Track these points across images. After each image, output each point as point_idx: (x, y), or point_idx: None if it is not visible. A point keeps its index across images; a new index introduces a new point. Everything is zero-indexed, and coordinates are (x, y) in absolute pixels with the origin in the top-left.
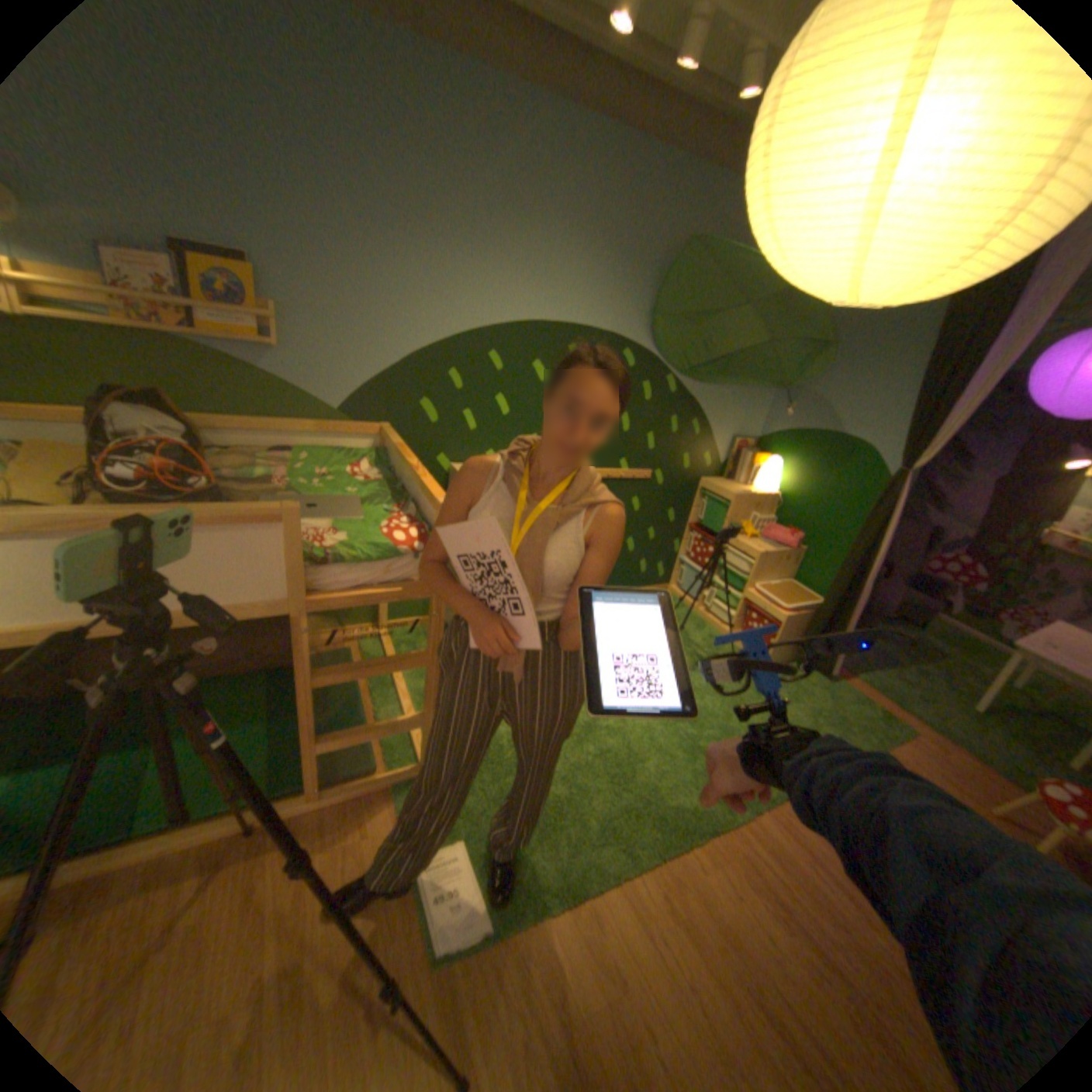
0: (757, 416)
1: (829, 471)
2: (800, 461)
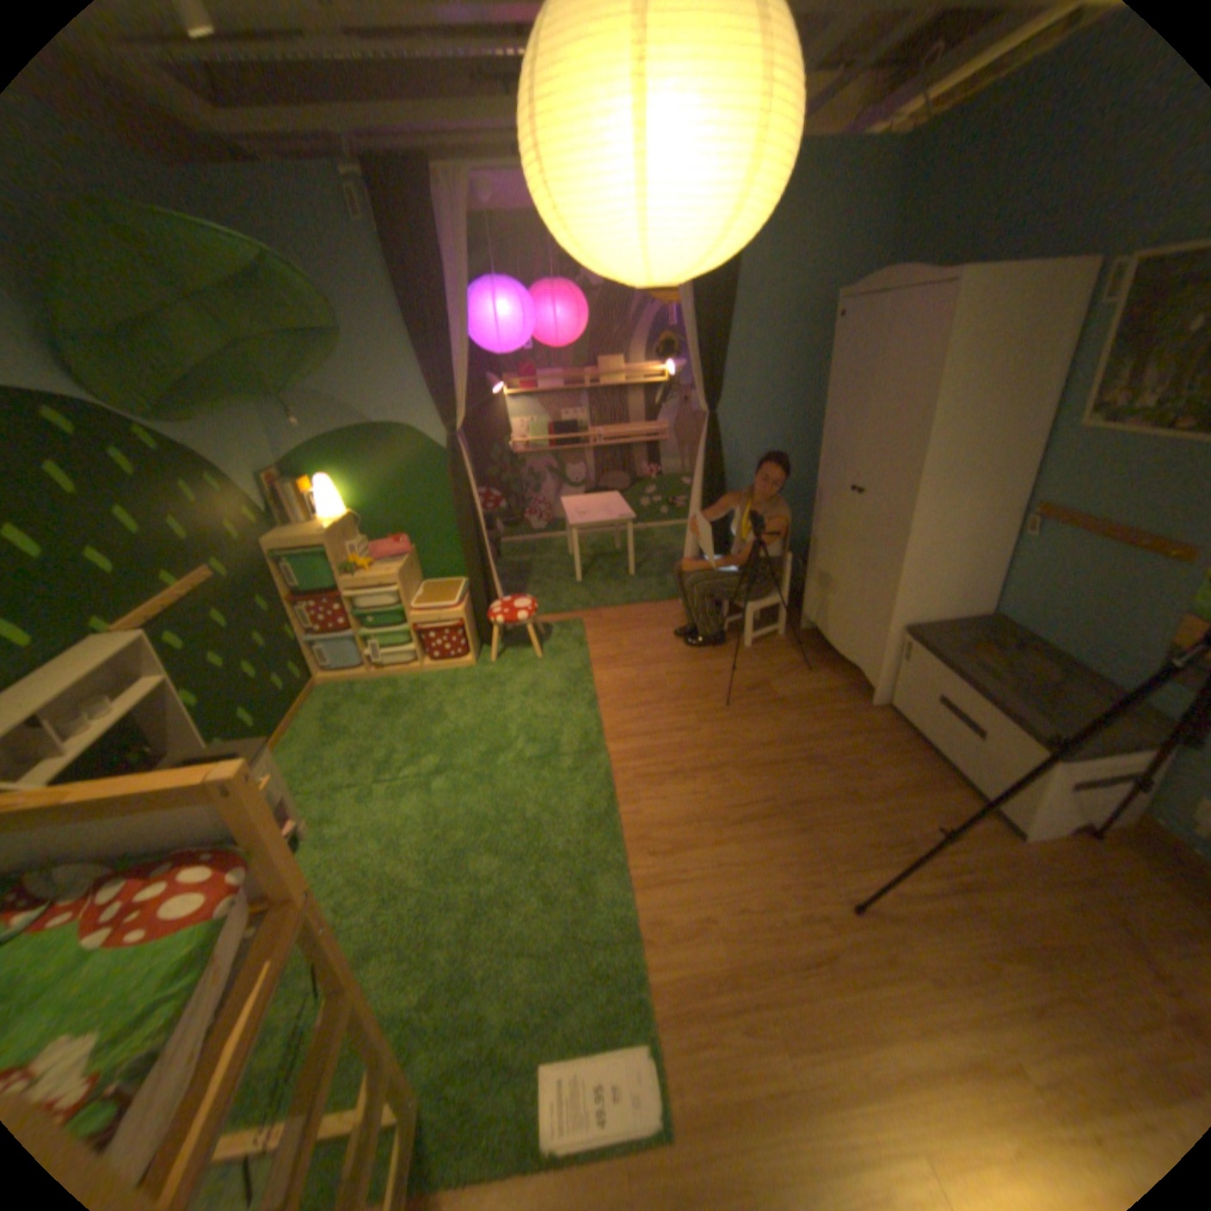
0: (258, 439)
1: (382, 464)
2: (344, 467)
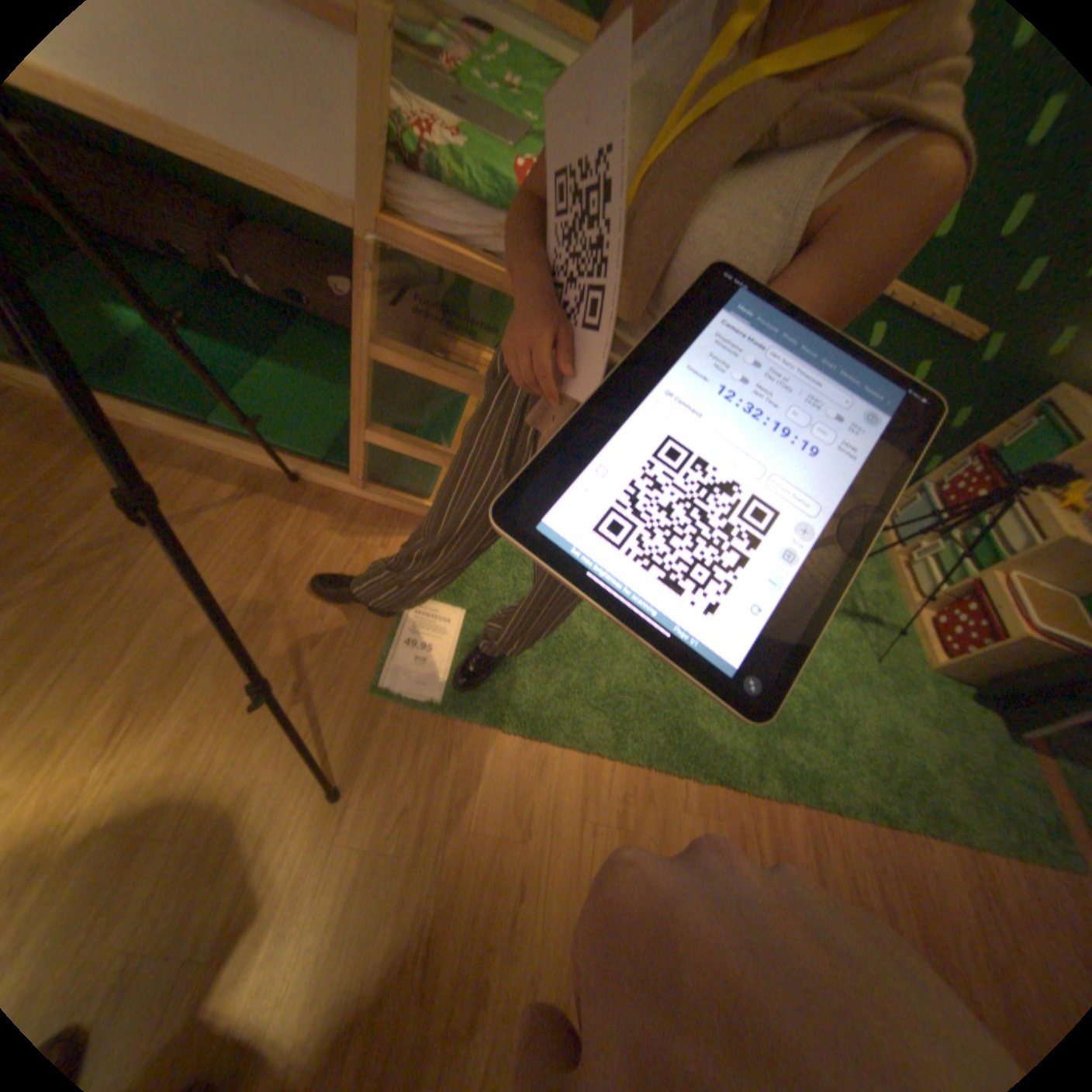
0: None
1: None
2: None
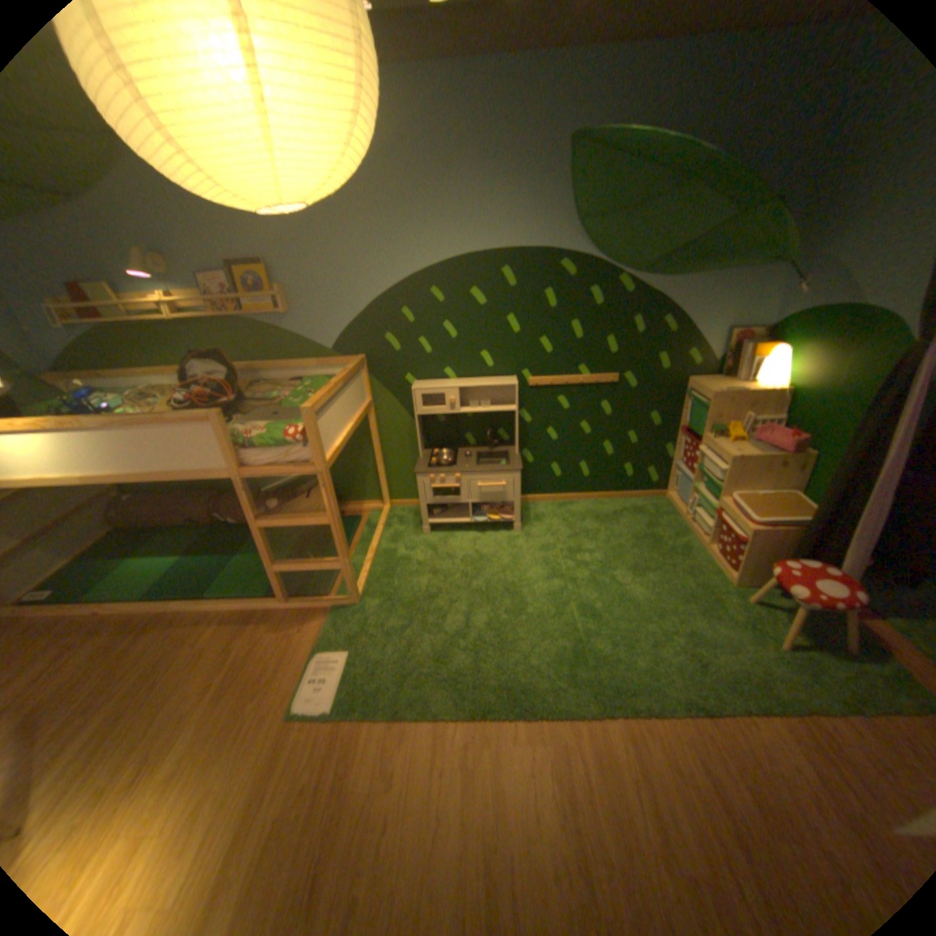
0: (766, 298)
1: (847, 353)
2: (815, 344)
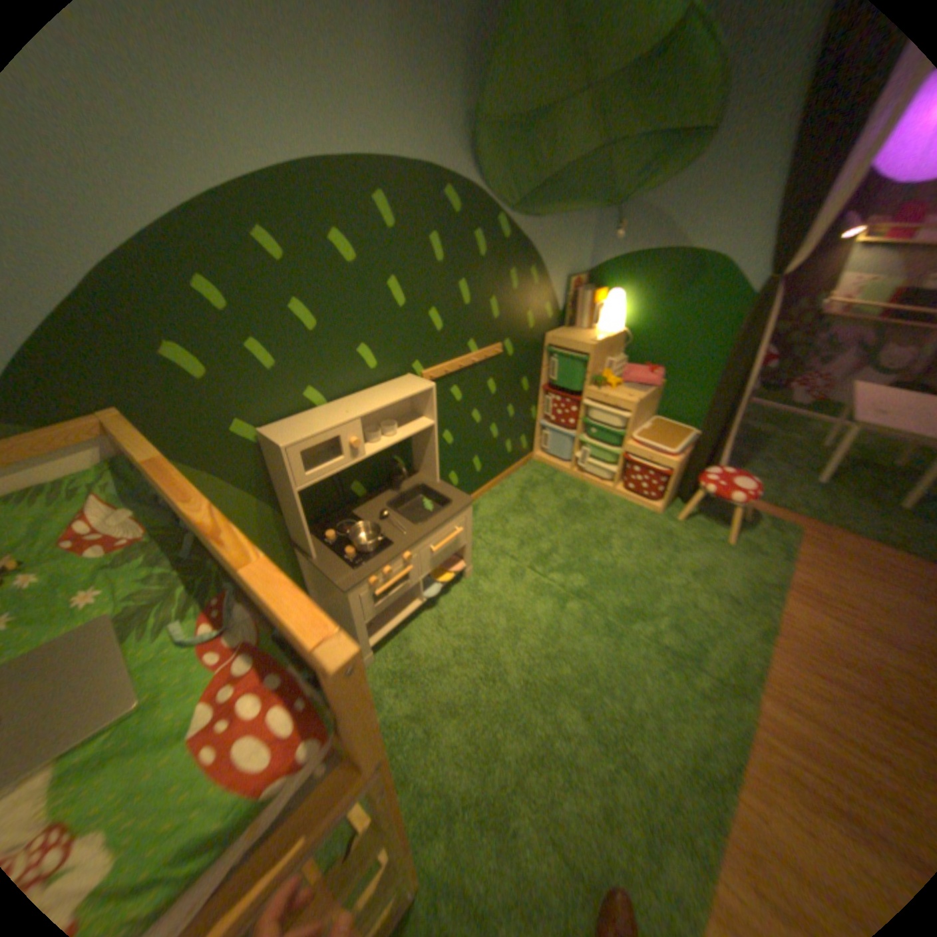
0: (584, 245)
1: (679, 292)
2: (641, 287)
